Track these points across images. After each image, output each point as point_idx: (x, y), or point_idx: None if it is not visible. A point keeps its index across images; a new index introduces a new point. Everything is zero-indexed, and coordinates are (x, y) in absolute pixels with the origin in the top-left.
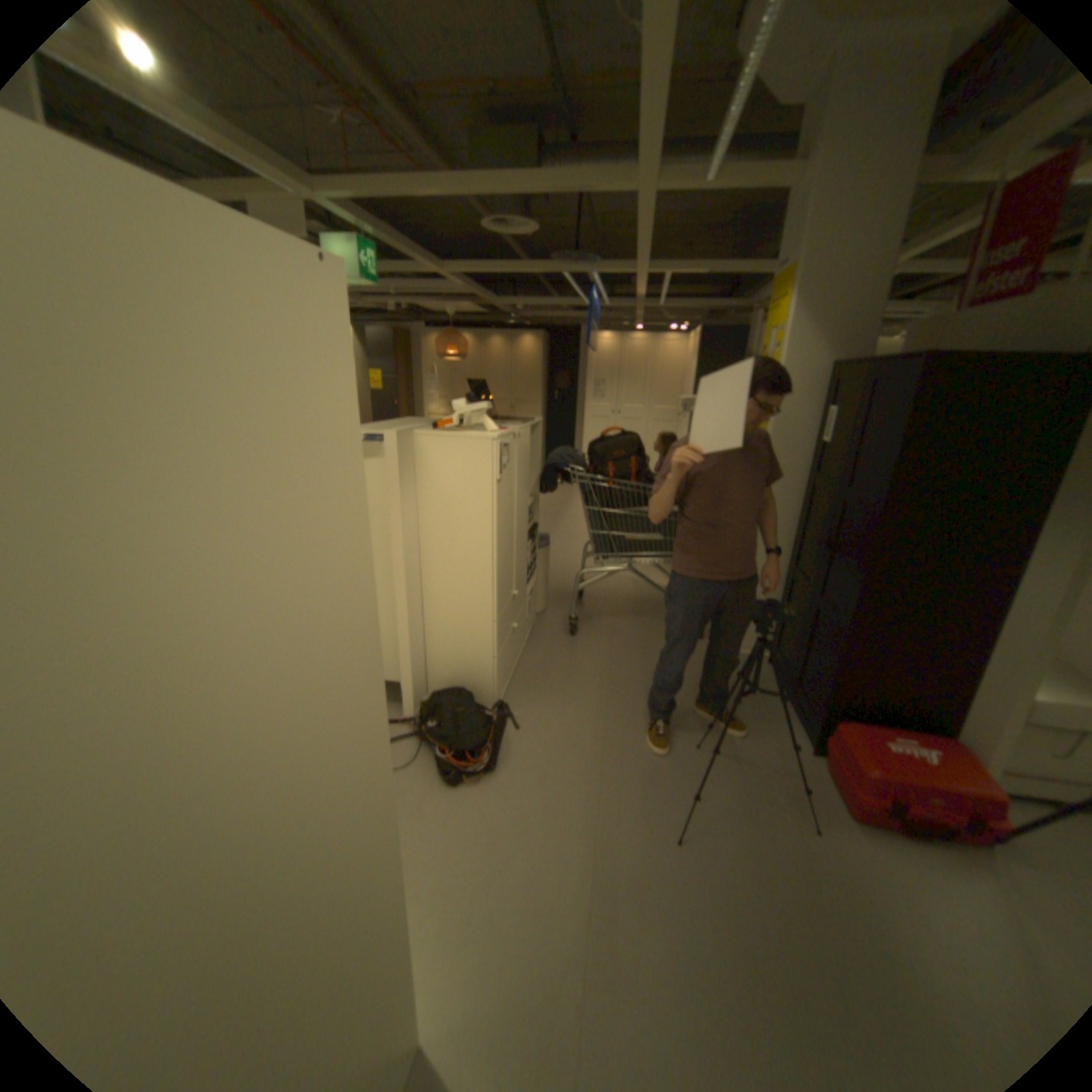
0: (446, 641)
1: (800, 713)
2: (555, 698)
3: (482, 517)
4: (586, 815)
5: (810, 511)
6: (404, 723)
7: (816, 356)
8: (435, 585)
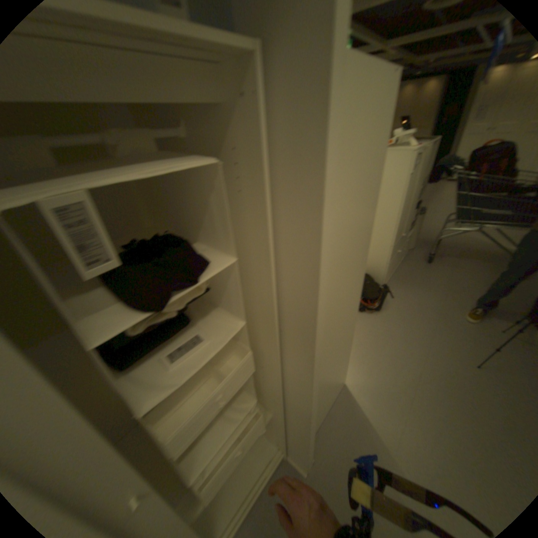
0: None
1: None
2: (415, 290)
3: (398, 193)
4: (425, 341)
5: None
6: None
7: None
8: None
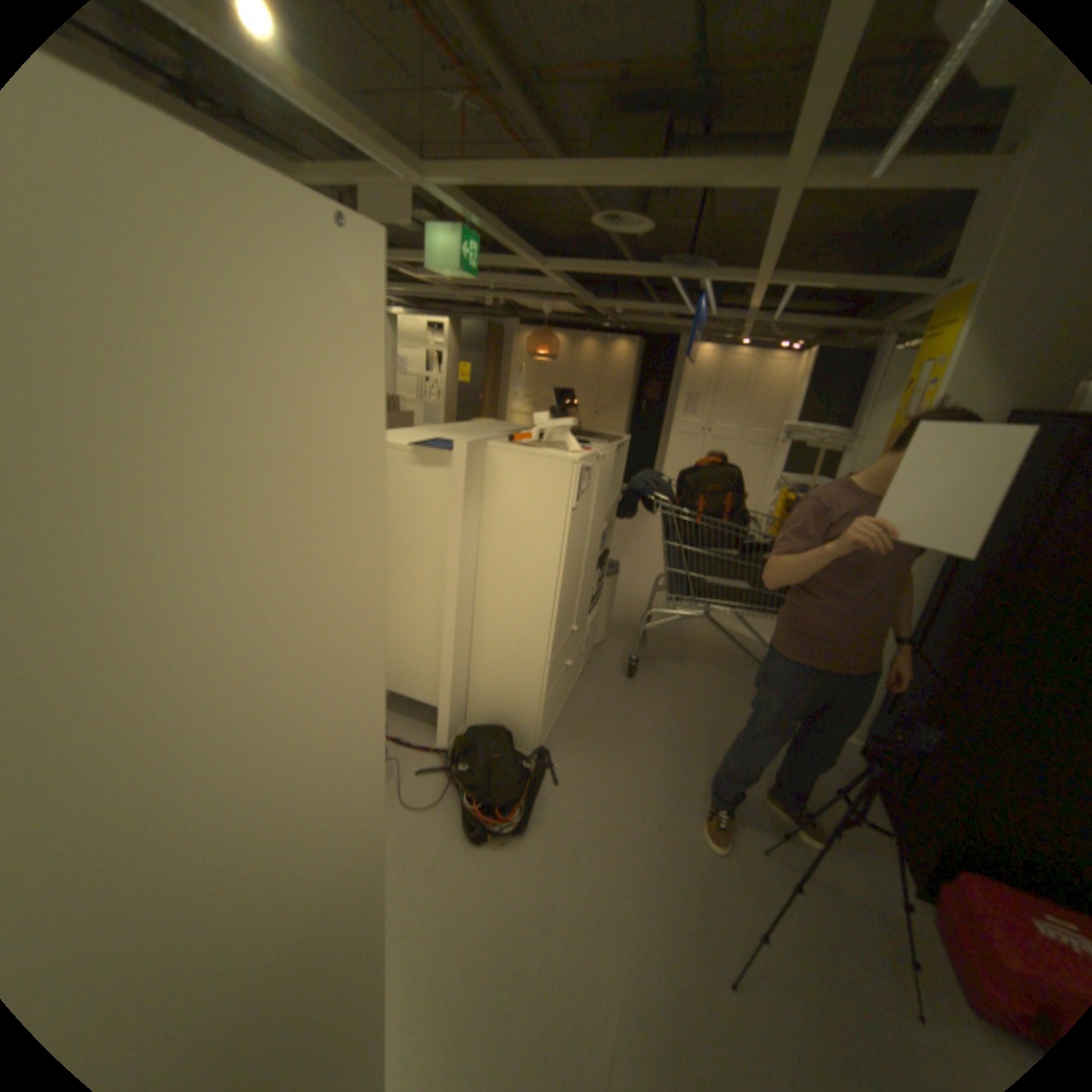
0: (492, 673)
1: (901, 835)
2: (602, 753)
3: (550, 547)
4: (622, 919)
5: (948, 587)
6: (435, 753)
7: (986, 401)
8: (489, 611)
